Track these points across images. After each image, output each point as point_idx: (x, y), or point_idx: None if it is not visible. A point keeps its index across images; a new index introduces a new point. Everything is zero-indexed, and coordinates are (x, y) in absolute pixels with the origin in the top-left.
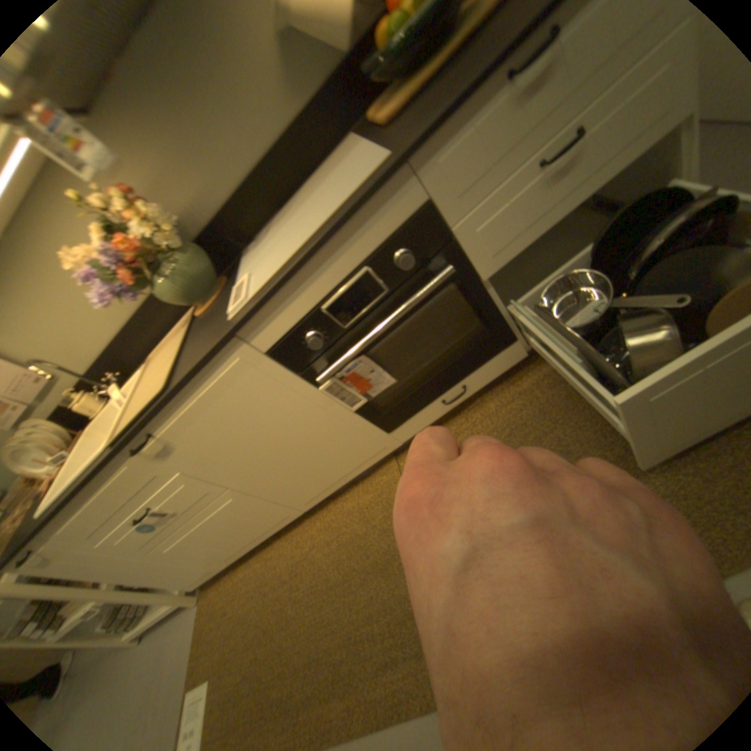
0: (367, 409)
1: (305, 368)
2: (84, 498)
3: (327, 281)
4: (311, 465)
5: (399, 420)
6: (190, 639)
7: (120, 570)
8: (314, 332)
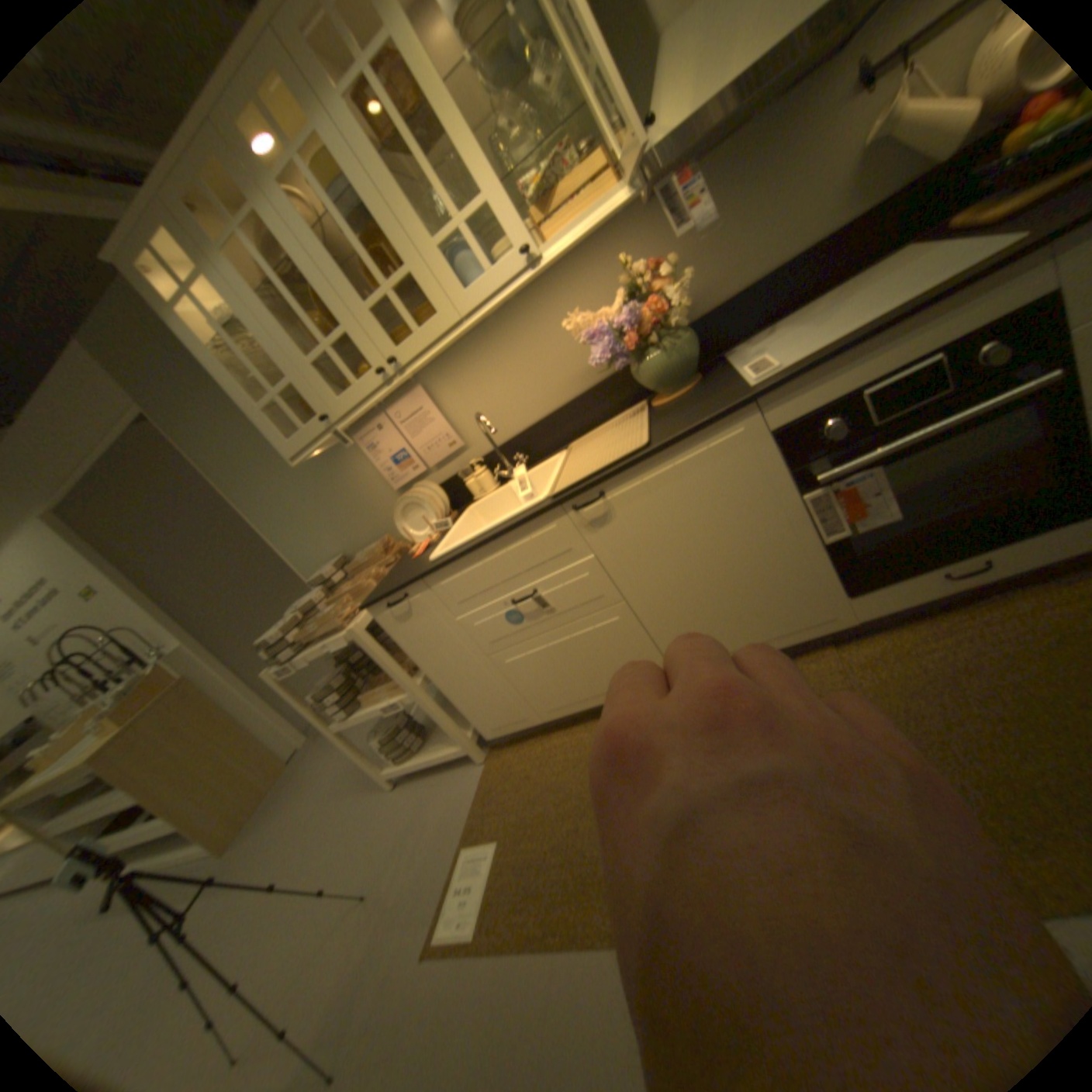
0: (842, 550)
1: (803, 464)
2: (494, 548)
3: (889, 361)
4: (730, 608)
5: (872, 584)
6: (467, 799)
7: (450, 665)
8: (838, 421)
